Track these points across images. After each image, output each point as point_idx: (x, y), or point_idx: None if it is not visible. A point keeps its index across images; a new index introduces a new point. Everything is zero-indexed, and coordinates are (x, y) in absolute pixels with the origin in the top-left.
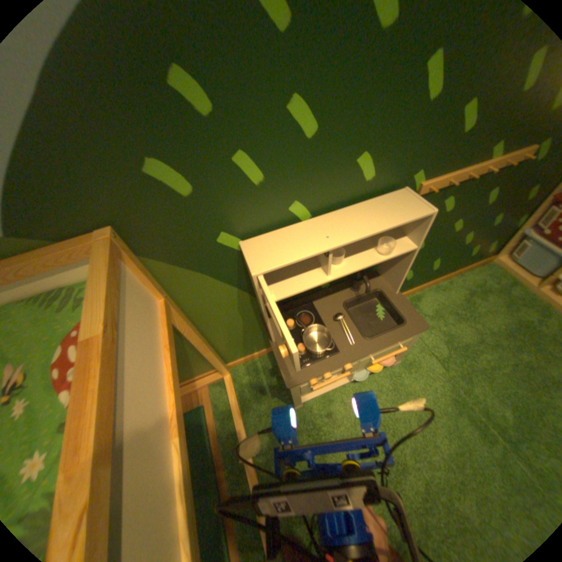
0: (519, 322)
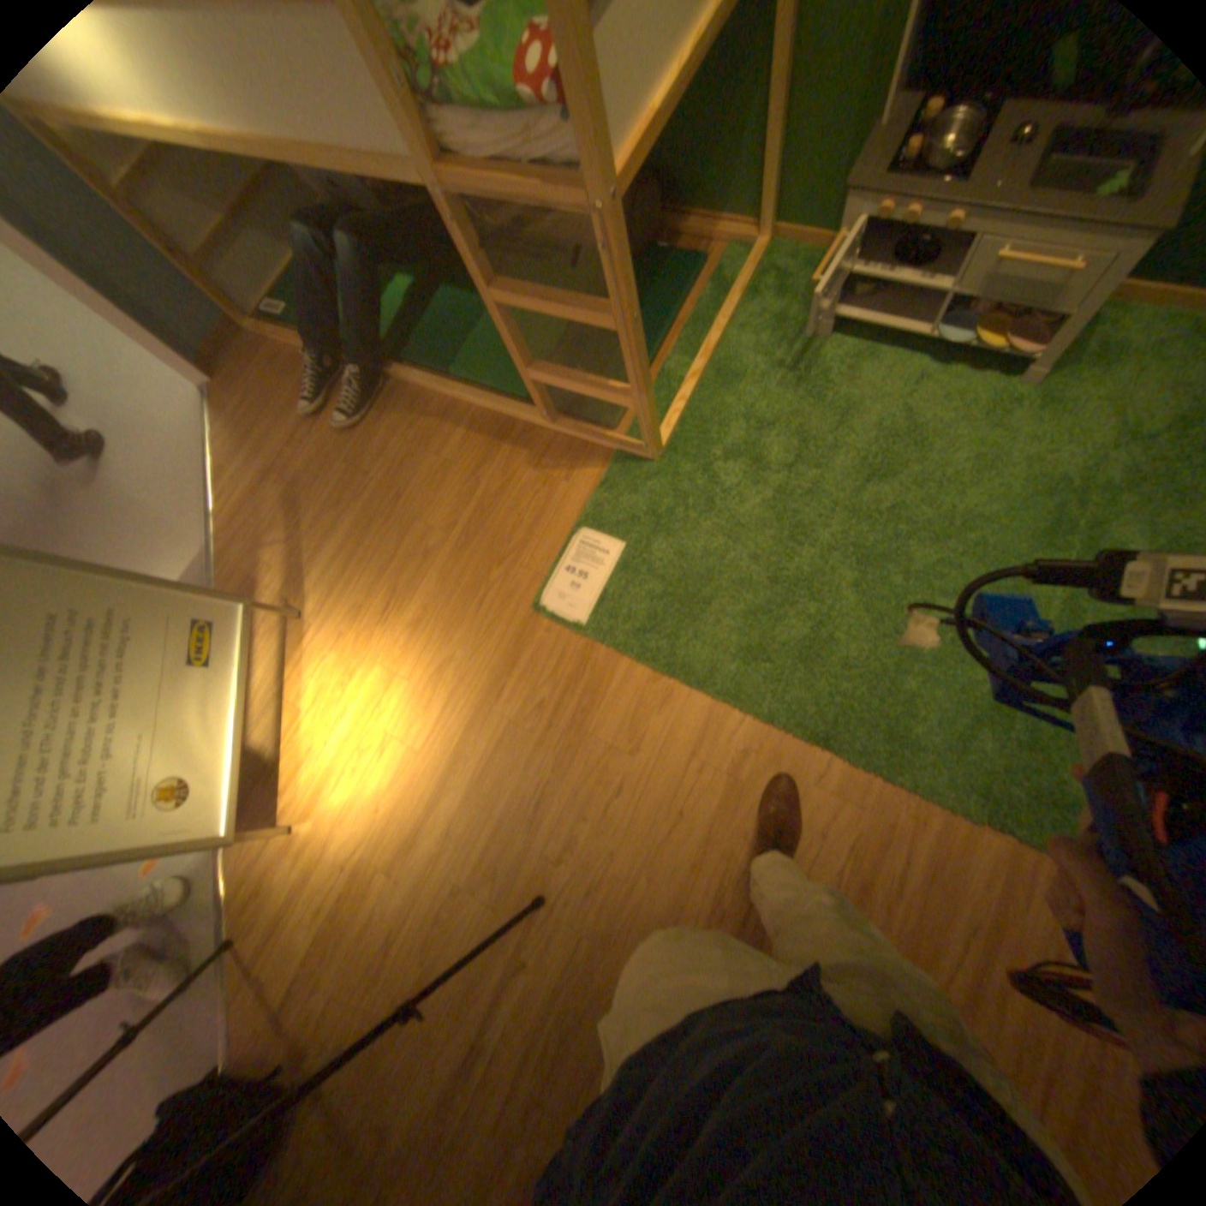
0: None
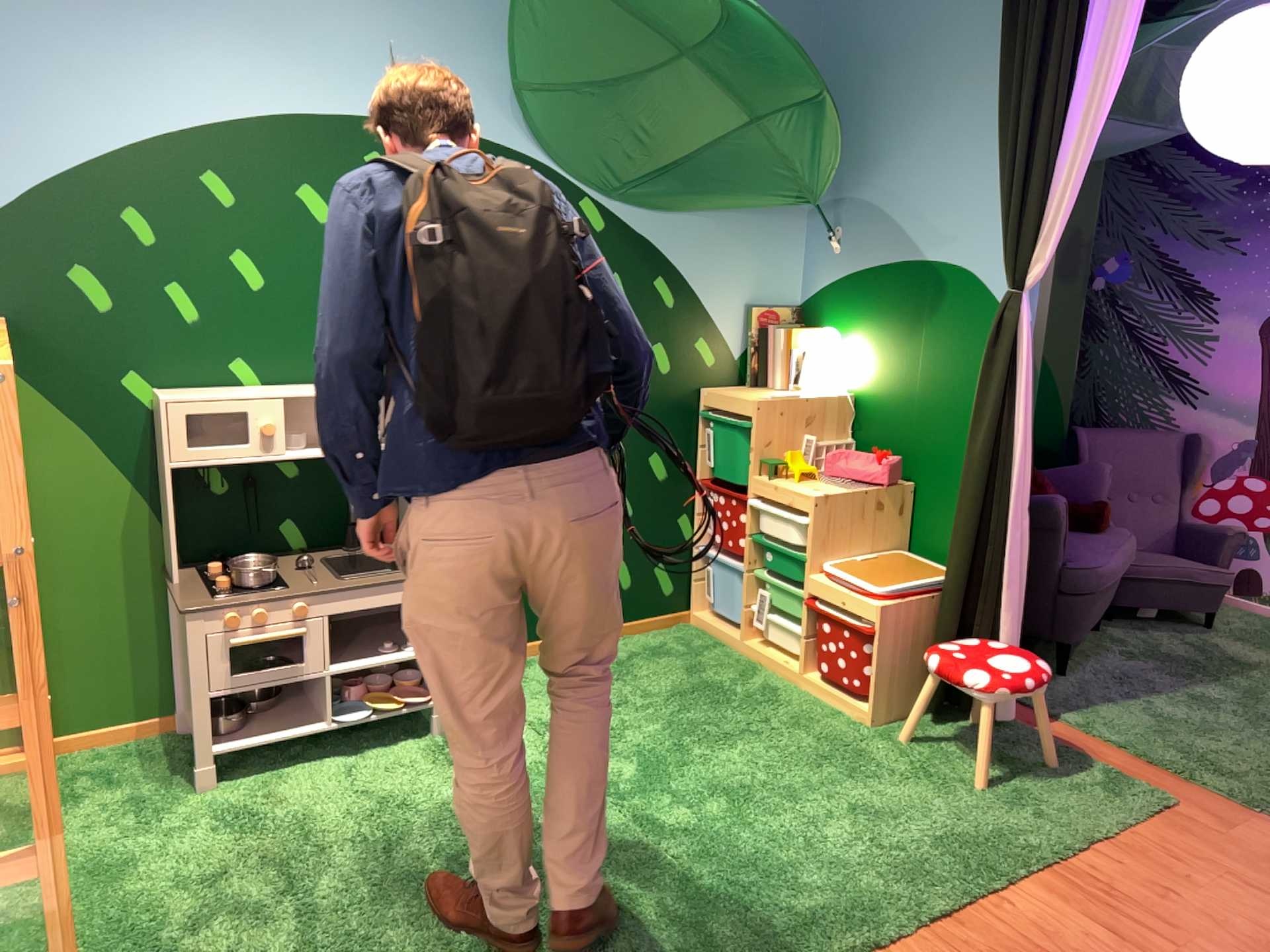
0: (699, 678)
